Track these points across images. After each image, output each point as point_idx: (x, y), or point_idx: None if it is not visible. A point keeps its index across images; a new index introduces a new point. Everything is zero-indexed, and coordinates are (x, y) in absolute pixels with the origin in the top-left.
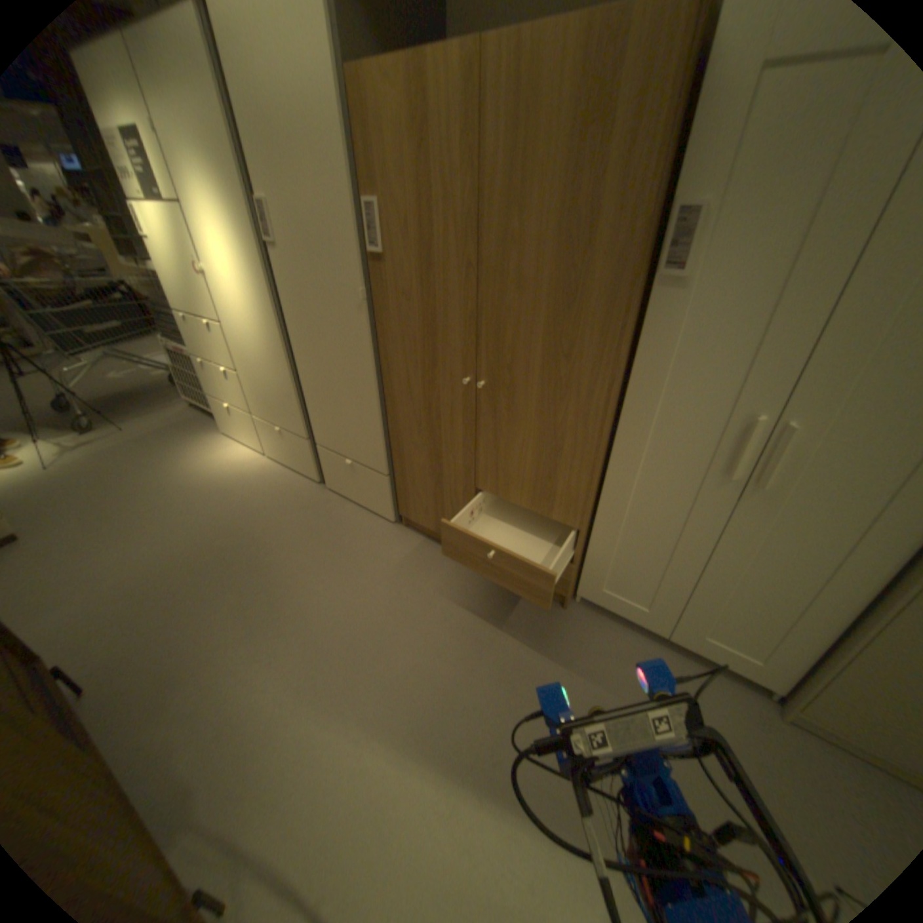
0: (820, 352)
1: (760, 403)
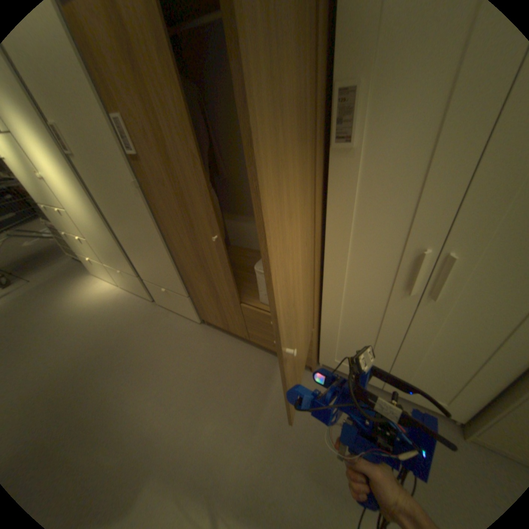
0: (469, 198)
1: (424, 239)
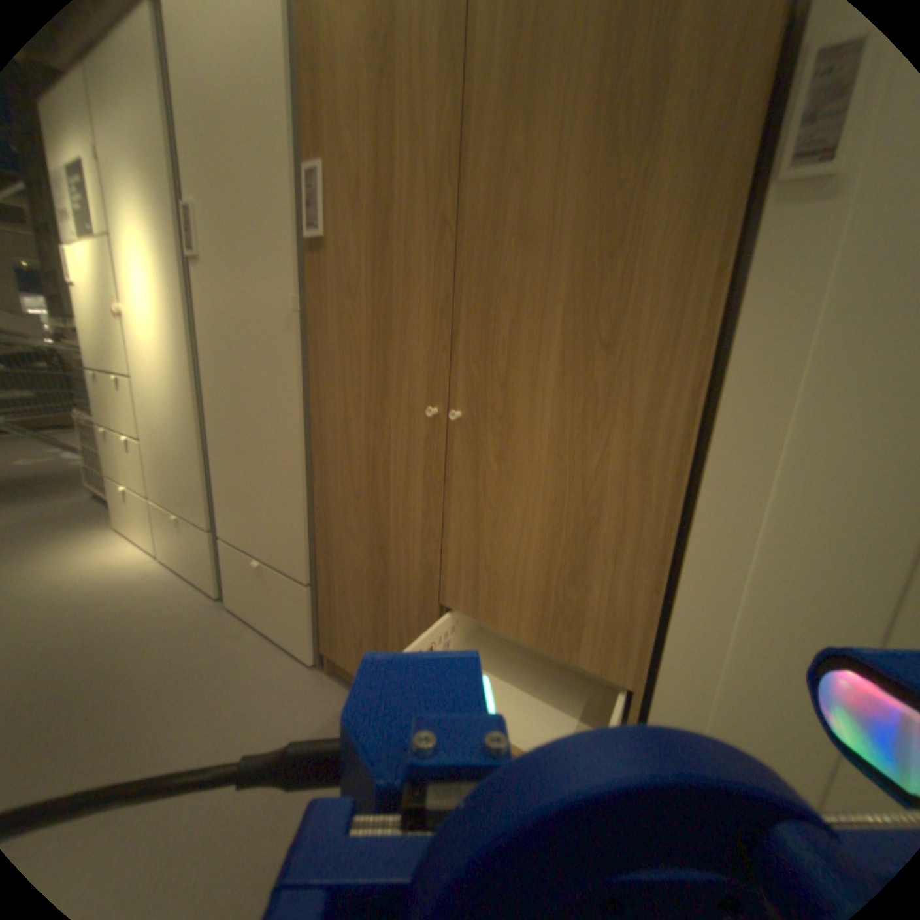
0: None
1: None
